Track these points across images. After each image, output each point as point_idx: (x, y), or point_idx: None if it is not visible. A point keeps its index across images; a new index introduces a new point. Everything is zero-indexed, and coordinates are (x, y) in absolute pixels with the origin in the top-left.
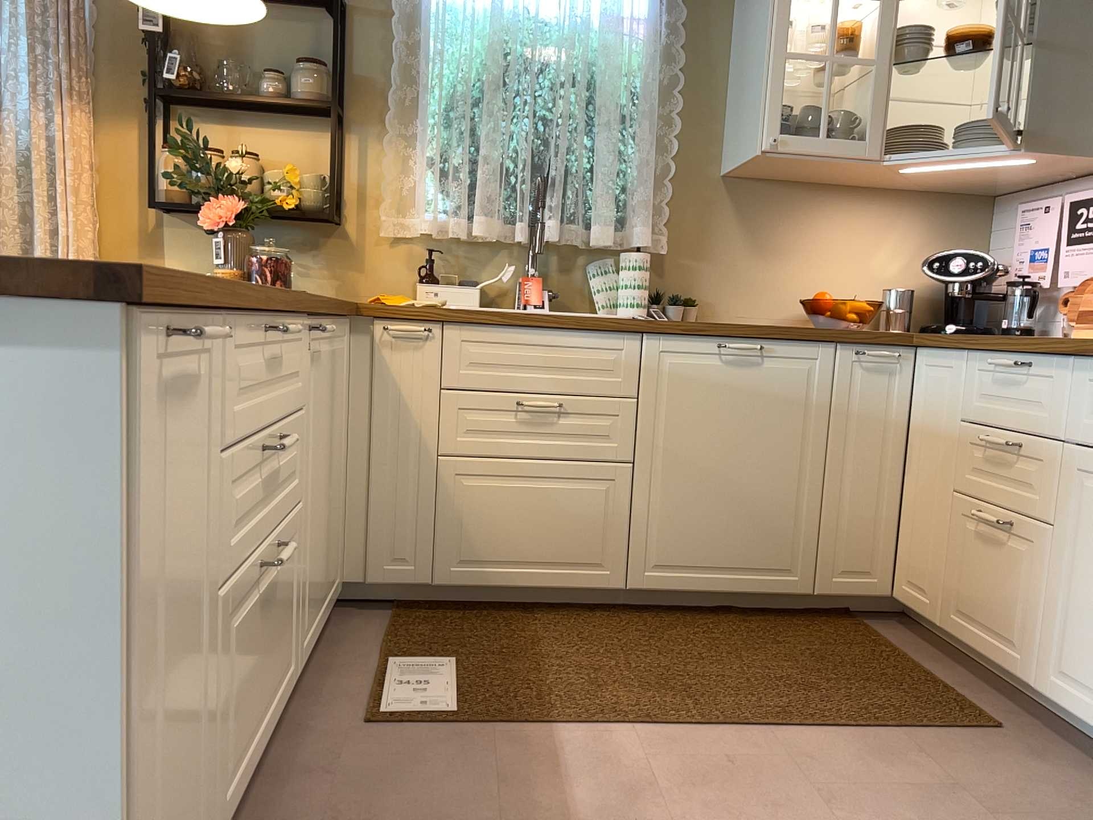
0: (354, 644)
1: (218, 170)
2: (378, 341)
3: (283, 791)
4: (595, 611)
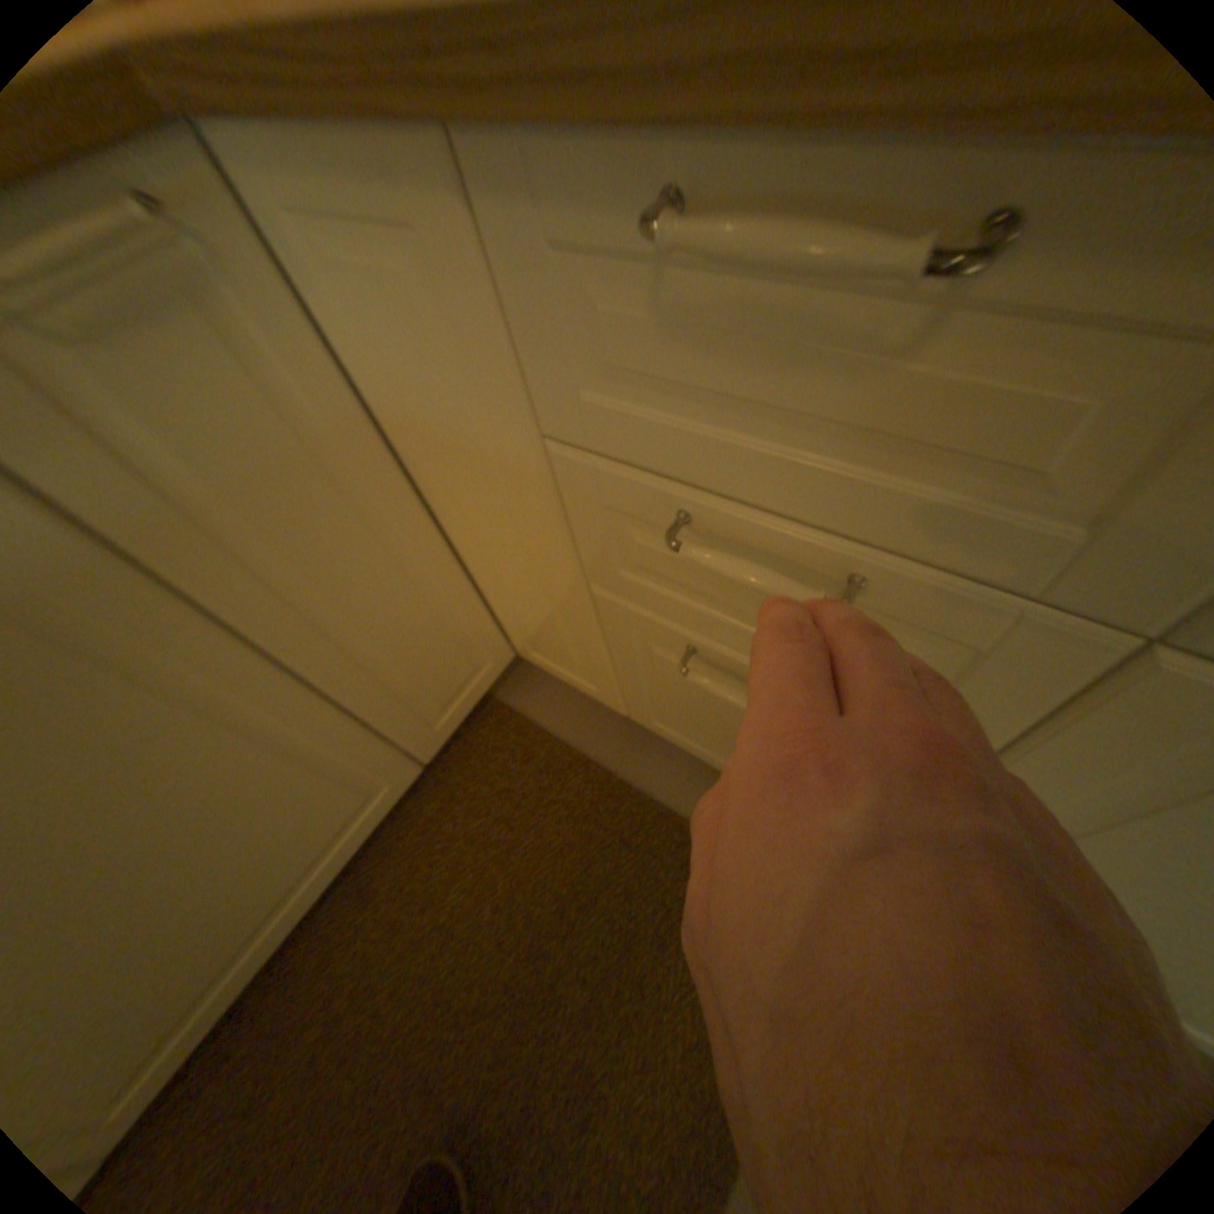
0: None
1: None
2: None
3: None
4: None
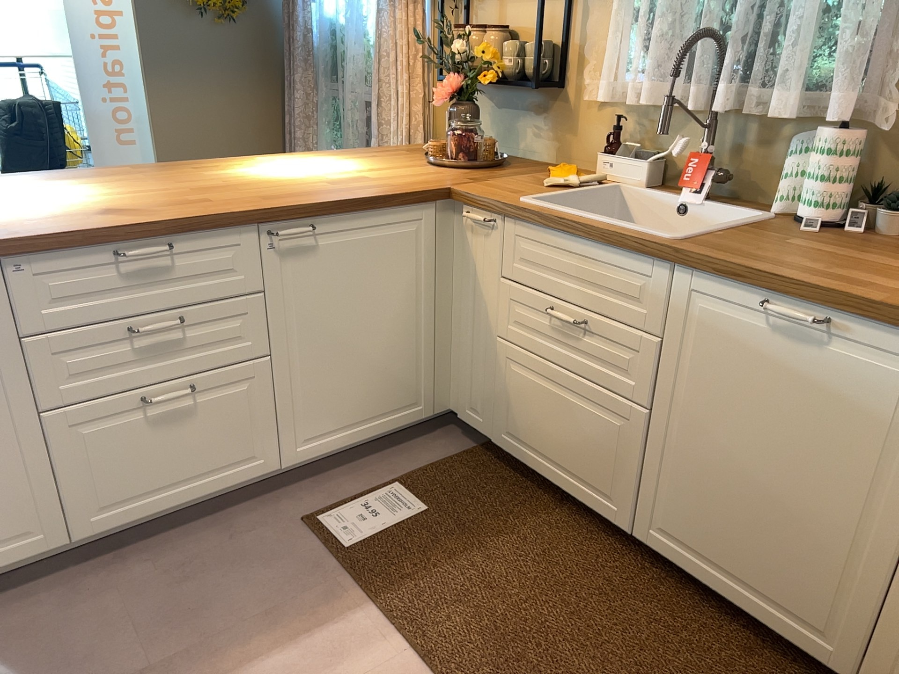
0: (408, 459)
1: (452, 51)
2: (465, 223)
3: (210, 529)
4: (615, 535)
